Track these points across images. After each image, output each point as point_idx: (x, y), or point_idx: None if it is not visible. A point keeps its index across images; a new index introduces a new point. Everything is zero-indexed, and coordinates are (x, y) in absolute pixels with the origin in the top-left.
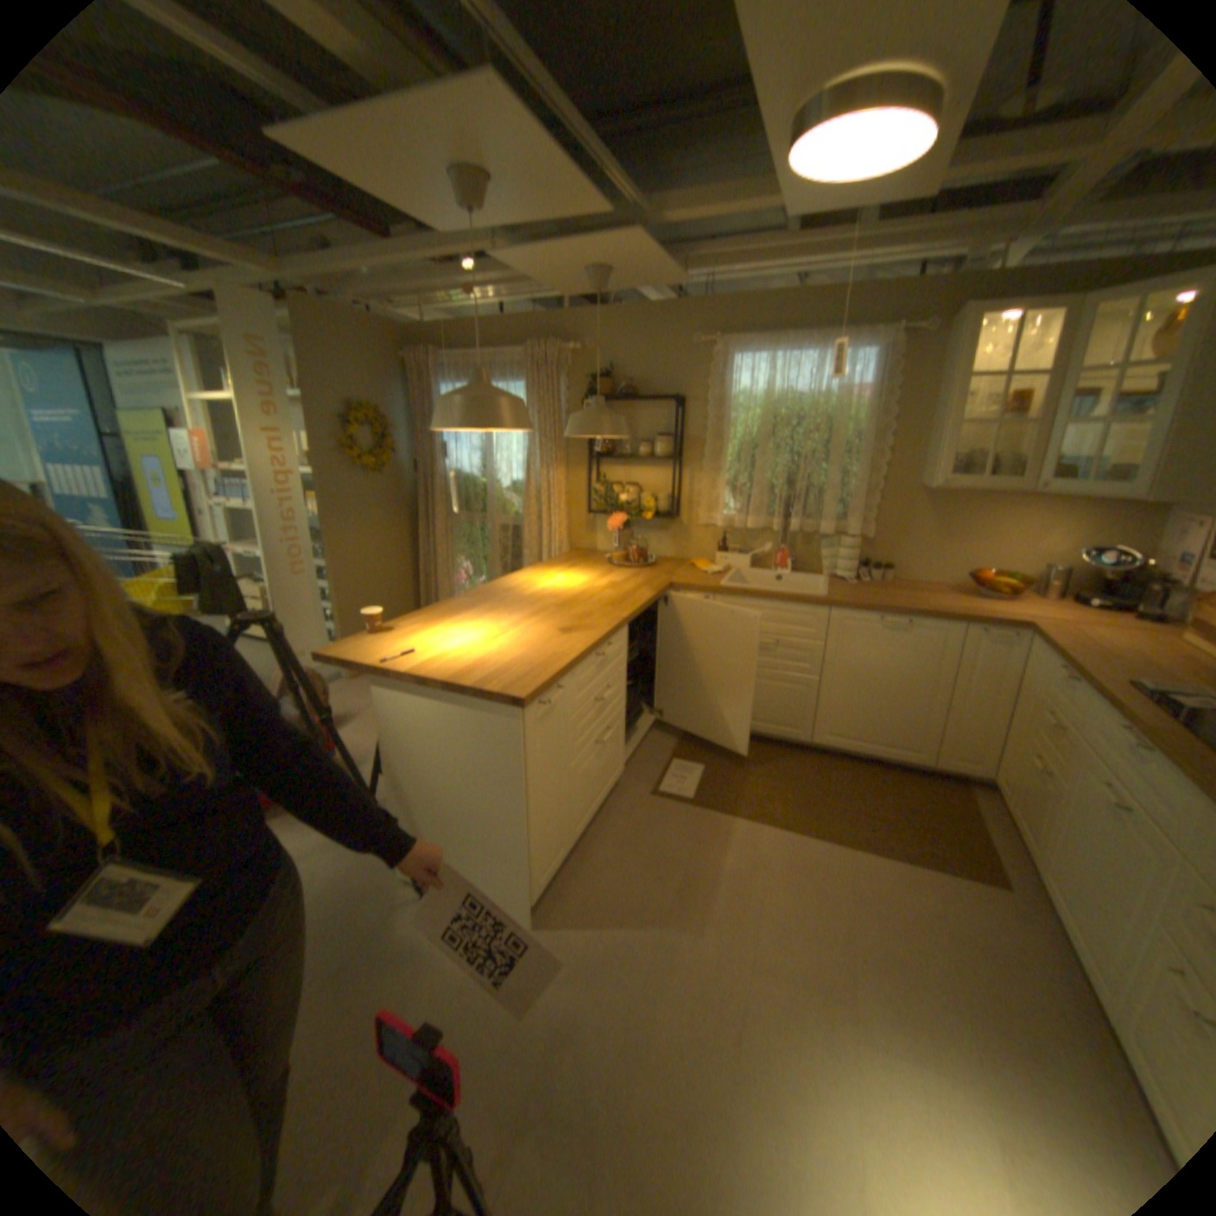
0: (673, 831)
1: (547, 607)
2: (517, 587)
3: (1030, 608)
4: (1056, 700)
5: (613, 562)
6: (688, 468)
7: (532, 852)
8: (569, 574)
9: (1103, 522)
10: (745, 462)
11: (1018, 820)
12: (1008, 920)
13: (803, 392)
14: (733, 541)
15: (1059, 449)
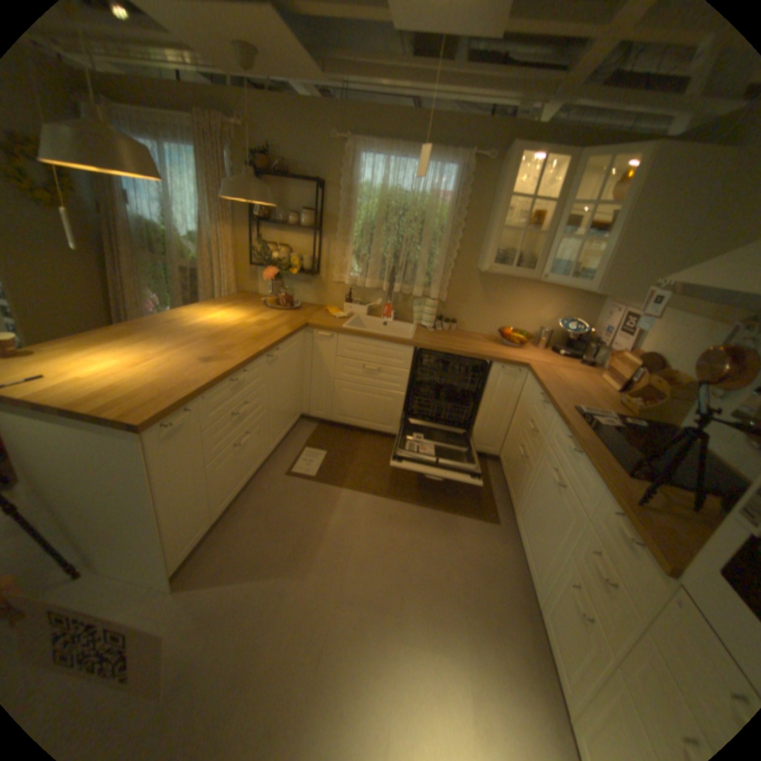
0: (297, 502)
1: (199, 338)
2: (179, 320)
3: (528, 354)
4: (535, 413)
5: (267, 305)
6: (326, 239)
7: (165, 540)
8: (229, 312)
9: (572, 304)
10: (366, 239)
11: (508, 482)
12: (495, 544)
13: (408, 191)
14: (357, 296)
15: (556, 254)
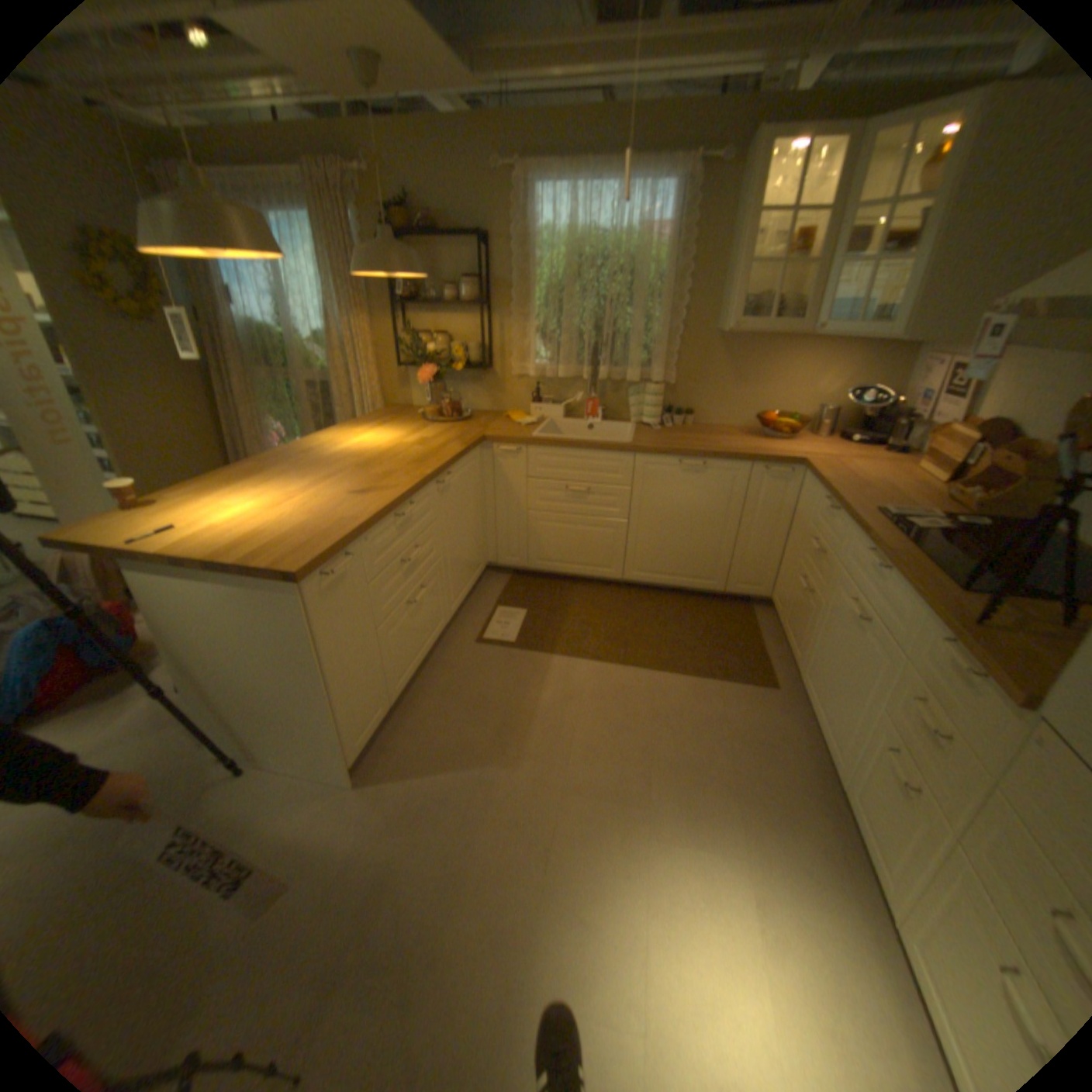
0: (495, 675)
1: (347, 469)
2: (317, 450)
3: (804, 446)
4: (820, 527)
5: (427, 419)
6: (497, 316)
7: (340, 722)
8: (378, 433)
9: (866, 364)
10: (553, 308)
11: (786, 630)
12: (774, 714)
13: (605, 230)
14: (546, 393)
15: (835, 290)
